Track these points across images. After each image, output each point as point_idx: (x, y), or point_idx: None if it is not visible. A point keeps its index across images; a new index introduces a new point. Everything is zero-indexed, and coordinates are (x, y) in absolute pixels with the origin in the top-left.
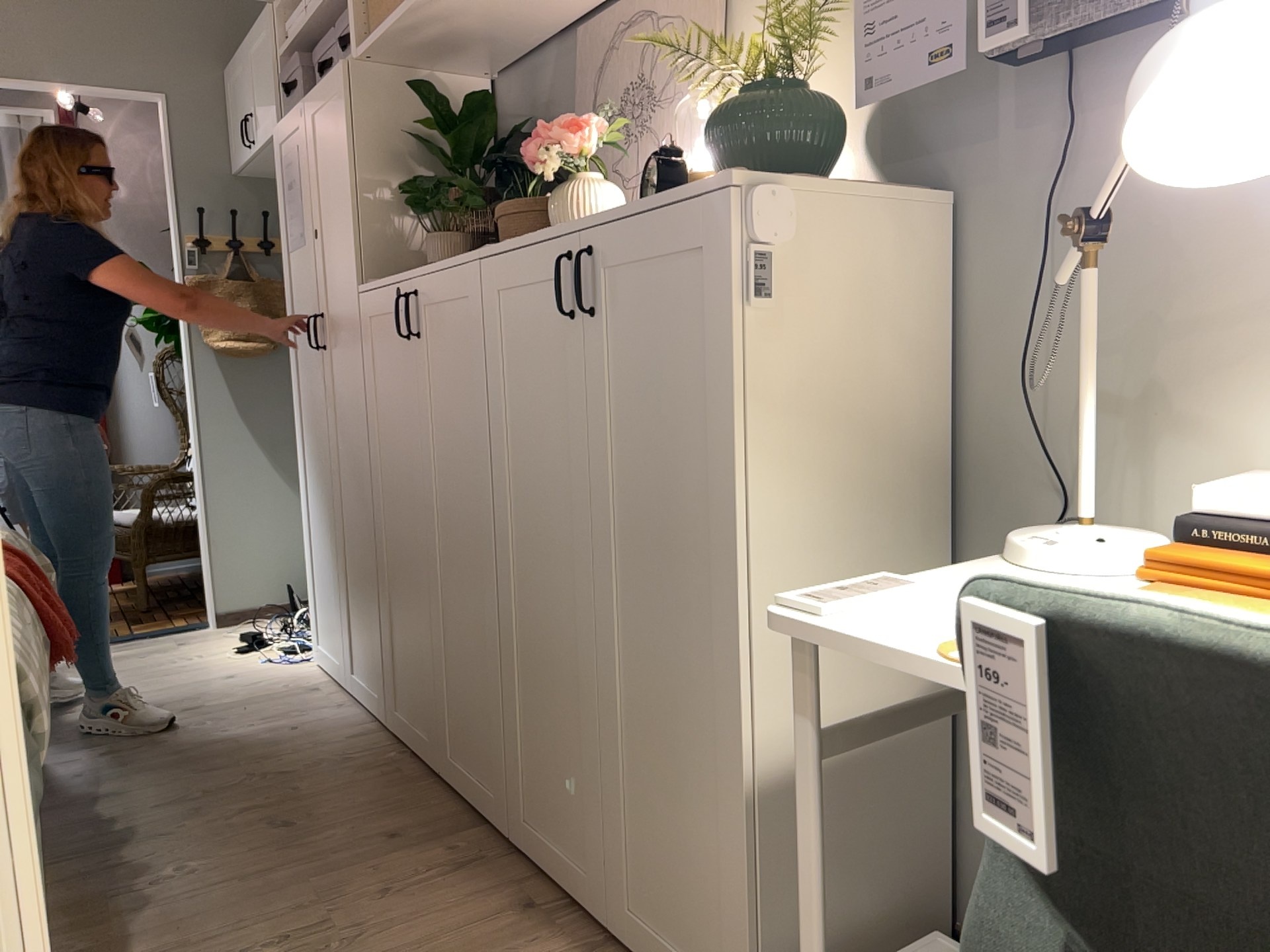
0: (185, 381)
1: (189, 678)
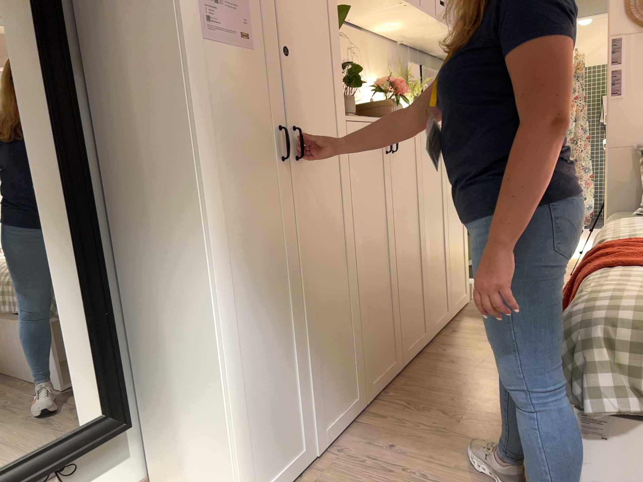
0: None
1: None
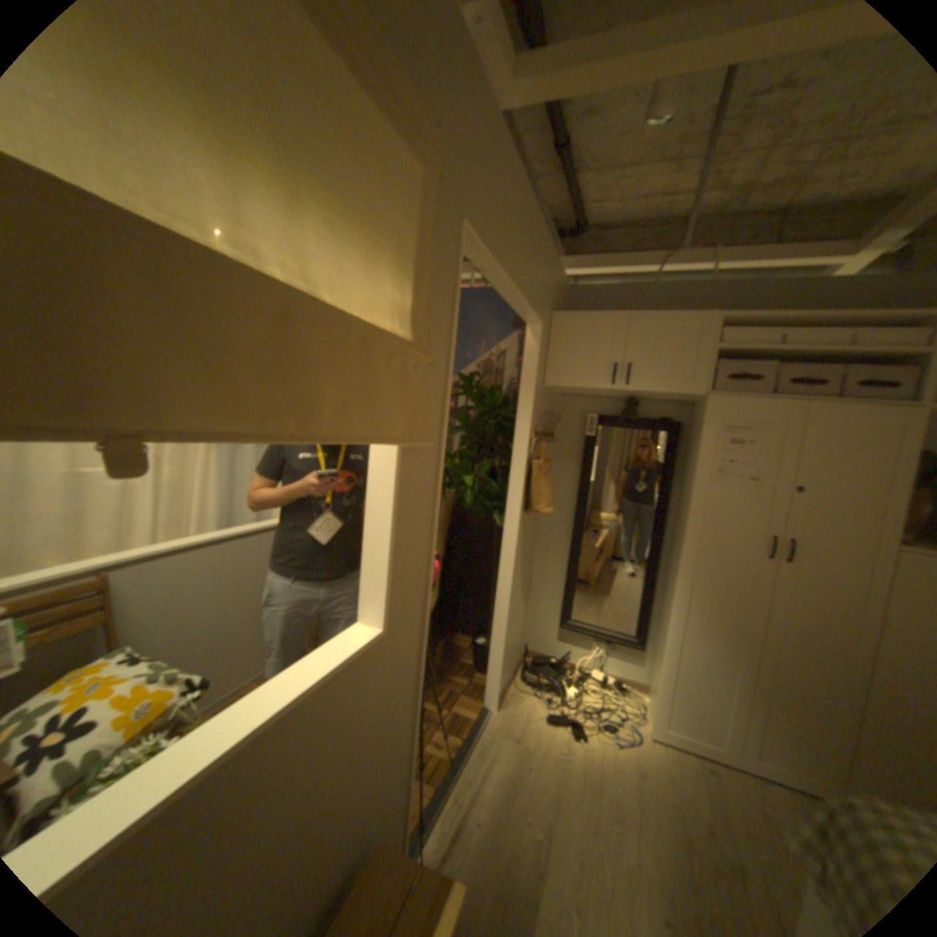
0: (506, 536)
1: (624, 791)
